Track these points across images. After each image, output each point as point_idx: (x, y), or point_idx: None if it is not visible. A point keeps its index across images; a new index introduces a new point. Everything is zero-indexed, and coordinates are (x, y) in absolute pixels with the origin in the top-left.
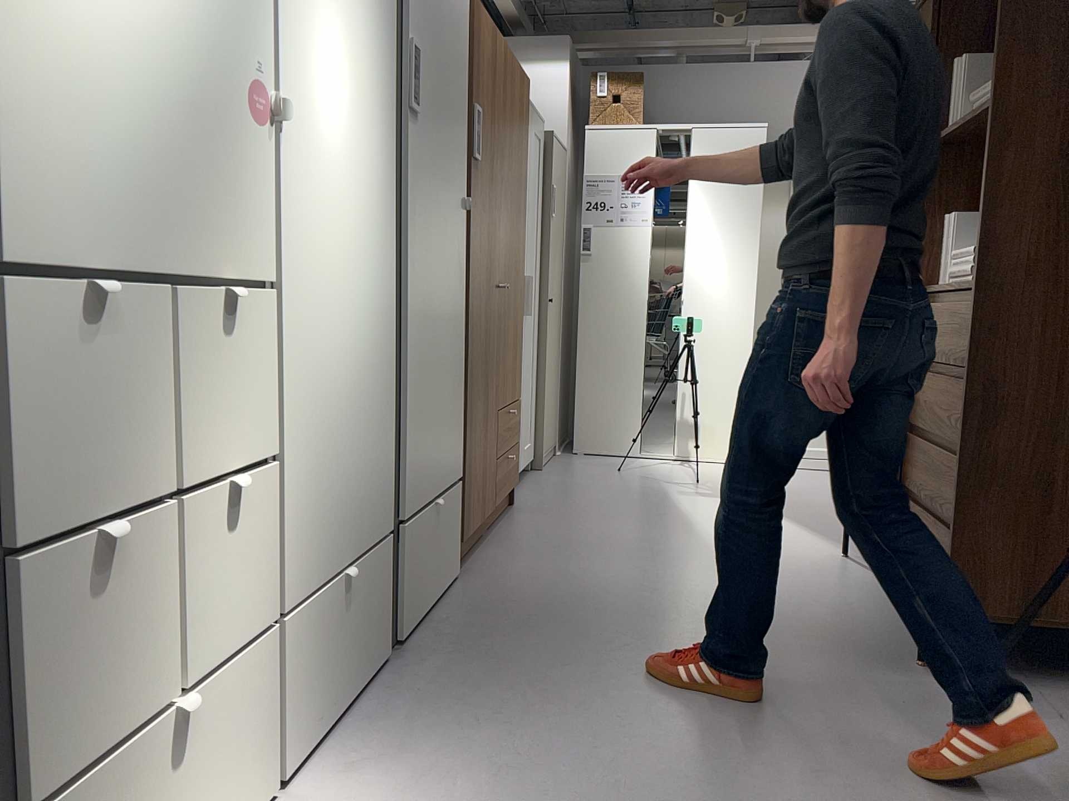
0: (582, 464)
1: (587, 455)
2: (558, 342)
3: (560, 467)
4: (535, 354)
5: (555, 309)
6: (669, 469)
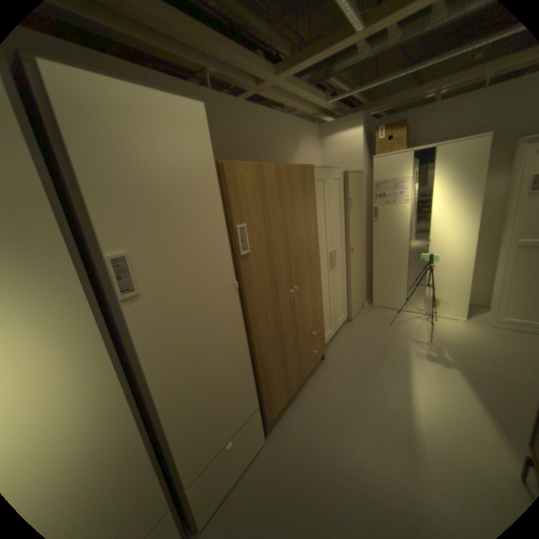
0: (373, 316)
1: (379, 308)
2: (361, 262)
3: (362, 319)
4: (345, 276)
5: (357, 250)
6: (418, 324)
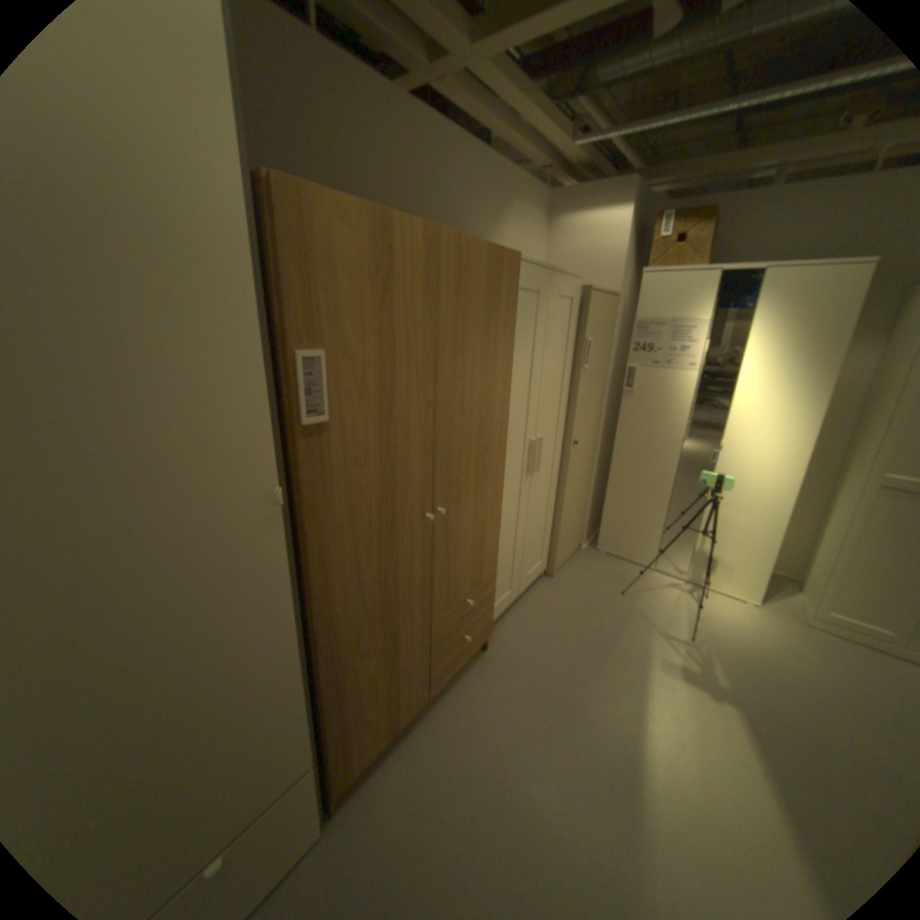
0: (593, 572)
1: (607, 555)
2: (589, 468)
3: (572, 573)
4: (553, 491)
5: (584, 445)
6: (673, 598)
